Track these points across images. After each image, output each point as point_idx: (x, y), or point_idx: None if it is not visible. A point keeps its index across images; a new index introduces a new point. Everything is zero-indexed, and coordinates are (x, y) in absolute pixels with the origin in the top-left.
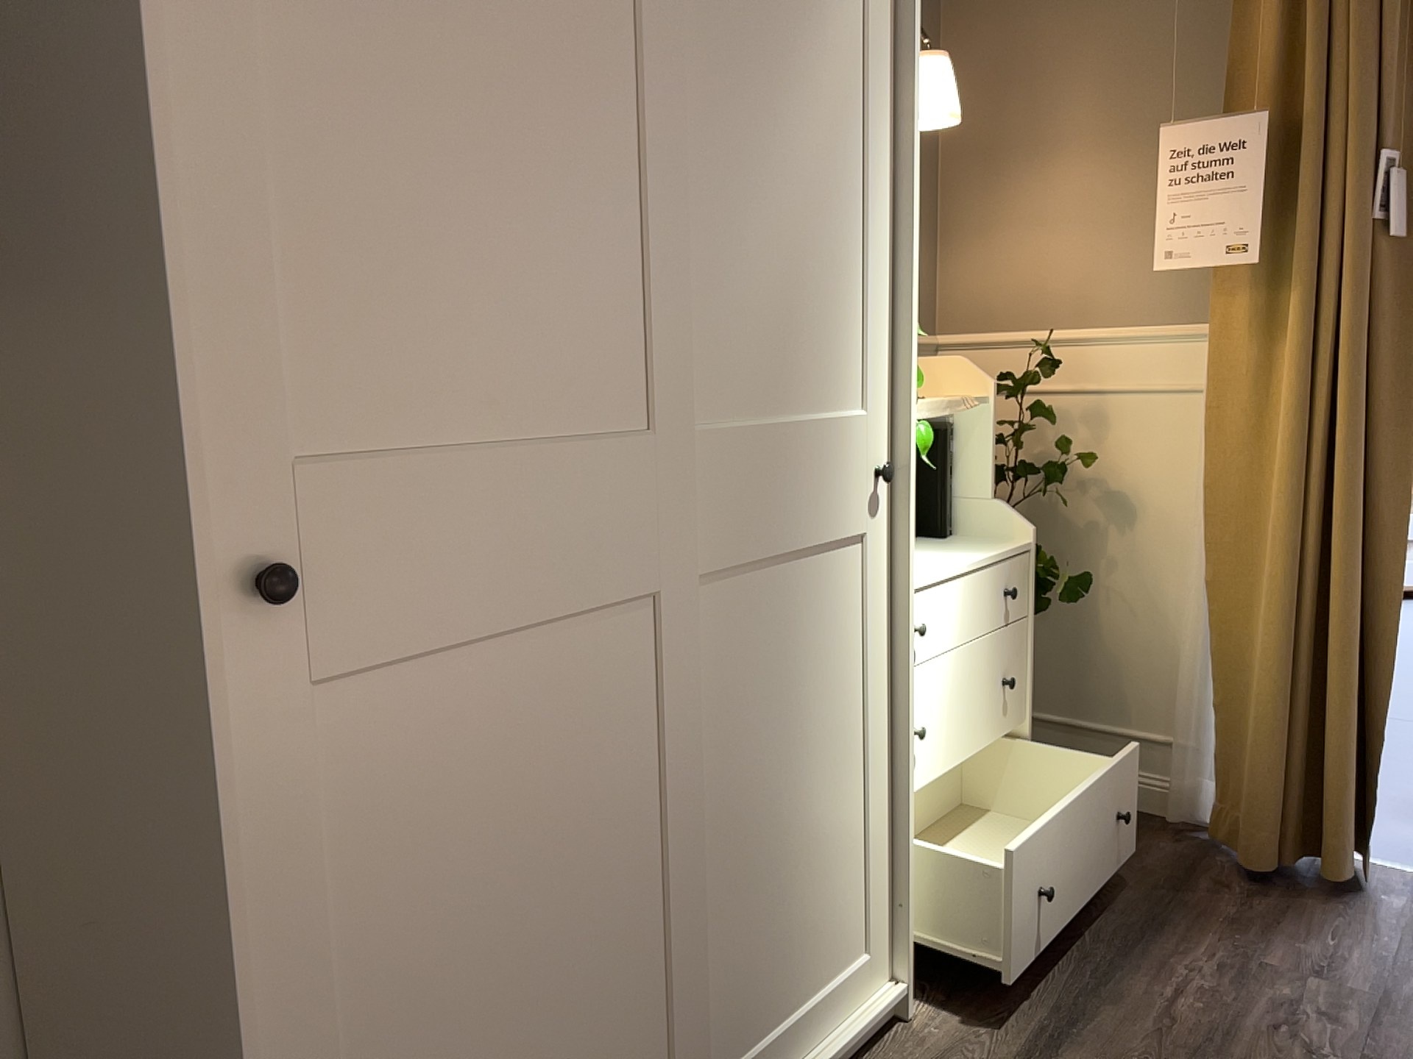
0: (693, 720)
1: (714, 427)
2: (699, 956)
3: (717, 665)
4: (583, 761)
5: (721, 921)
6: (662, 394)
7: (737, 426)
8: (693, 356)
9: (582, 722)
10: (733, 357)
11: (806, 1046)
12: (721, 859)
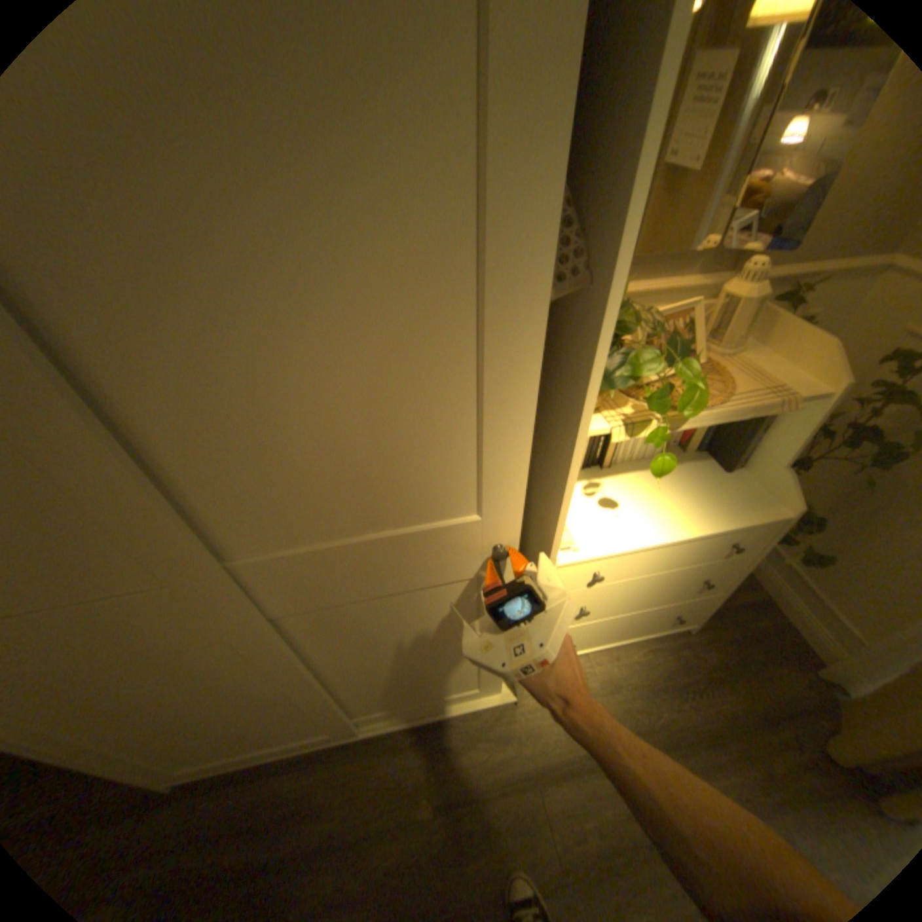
0: (284, 676)
1: (265, 555)
2: (326, 720)
3: (323, 643)
4: (184, 695)
5: (360, 699)
6: (144, 570)
7: (298, 549)
8: (197, 526)
9: (171, 687)
10: (276, 508)
11: (439, 716)
12: (352, 688)
